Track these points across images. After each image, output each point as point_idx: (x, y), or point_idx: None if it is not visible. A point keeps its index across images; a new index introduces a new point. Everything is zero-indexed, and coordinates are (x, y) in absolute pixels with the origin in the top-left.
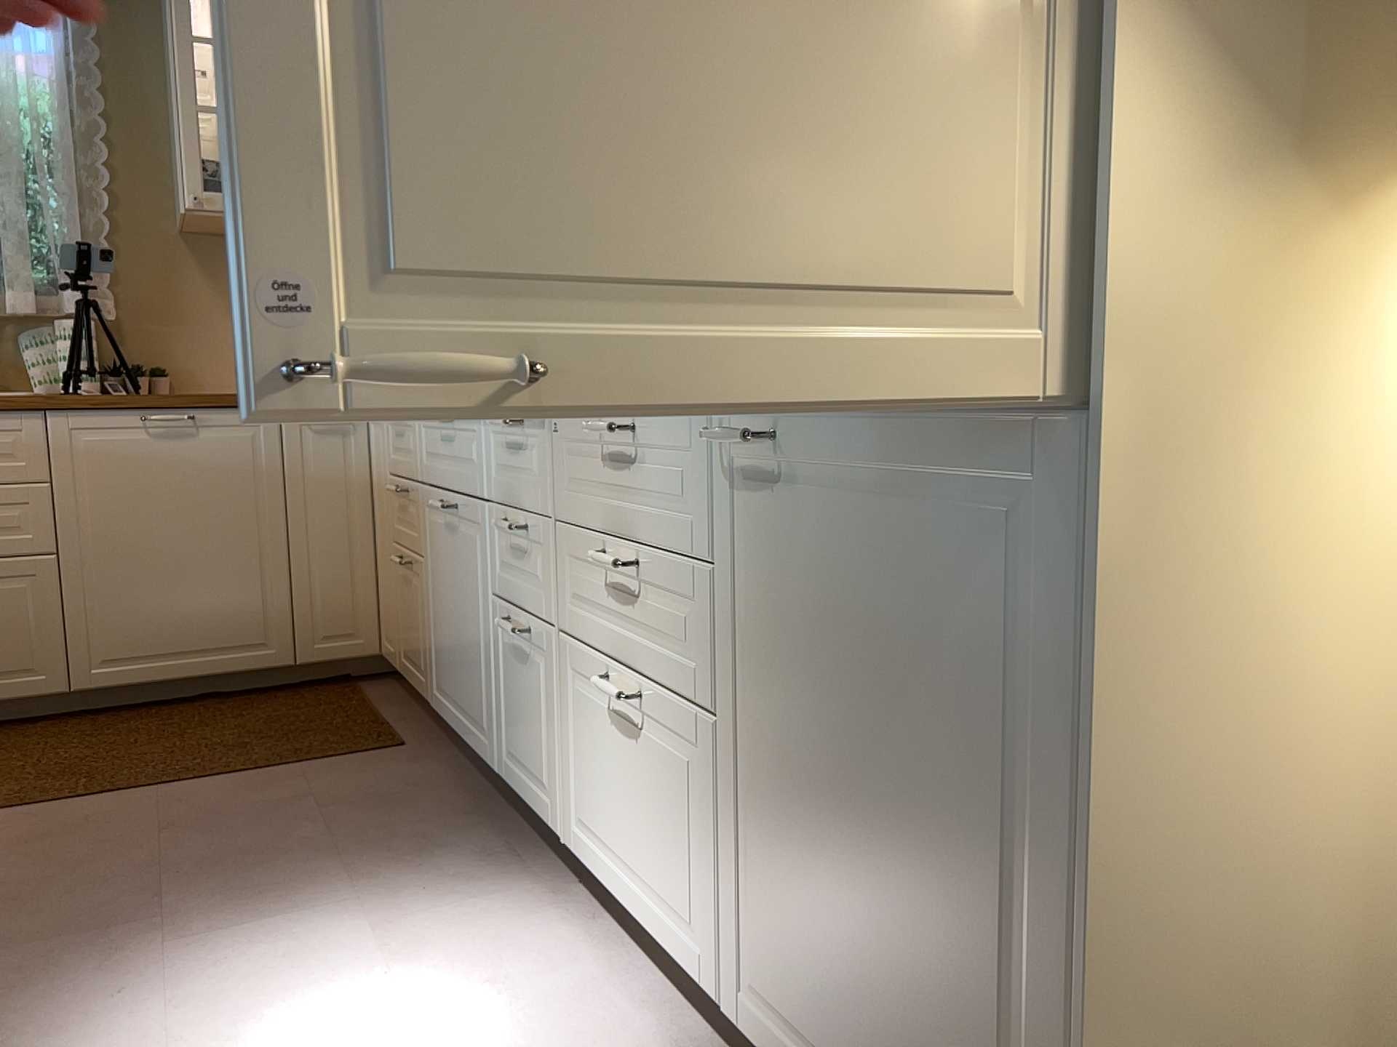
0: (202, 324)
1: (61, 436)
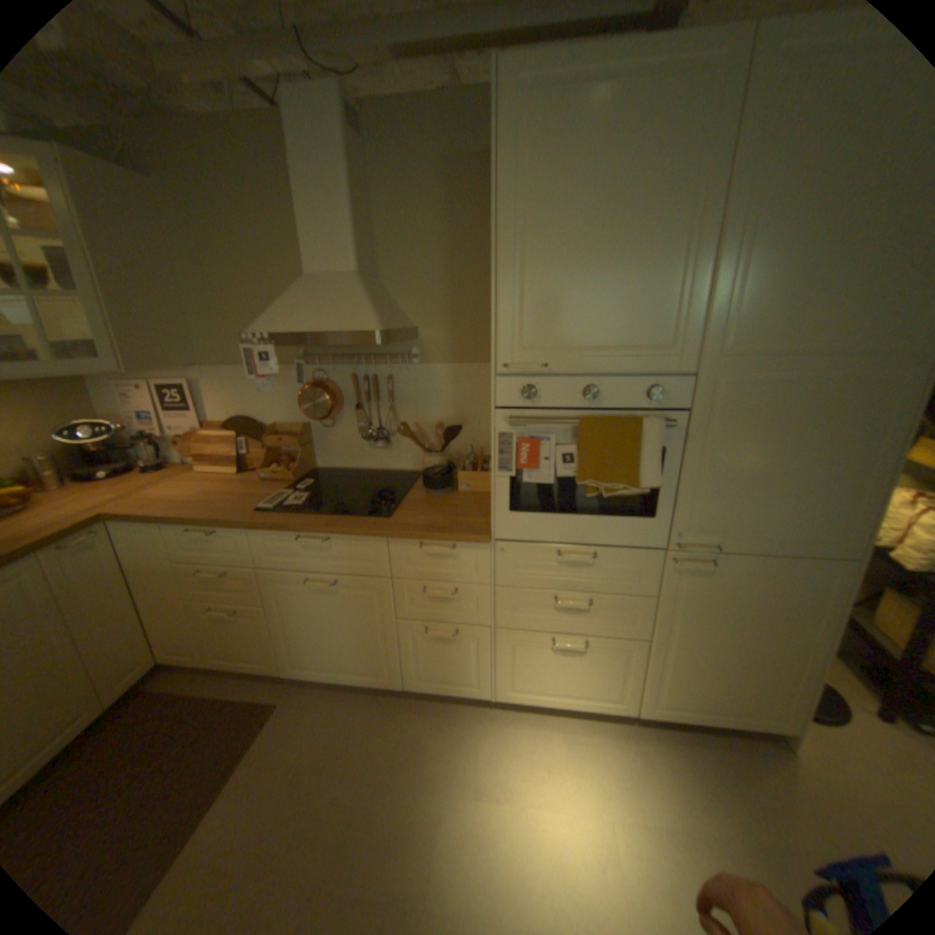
0: None
1: None
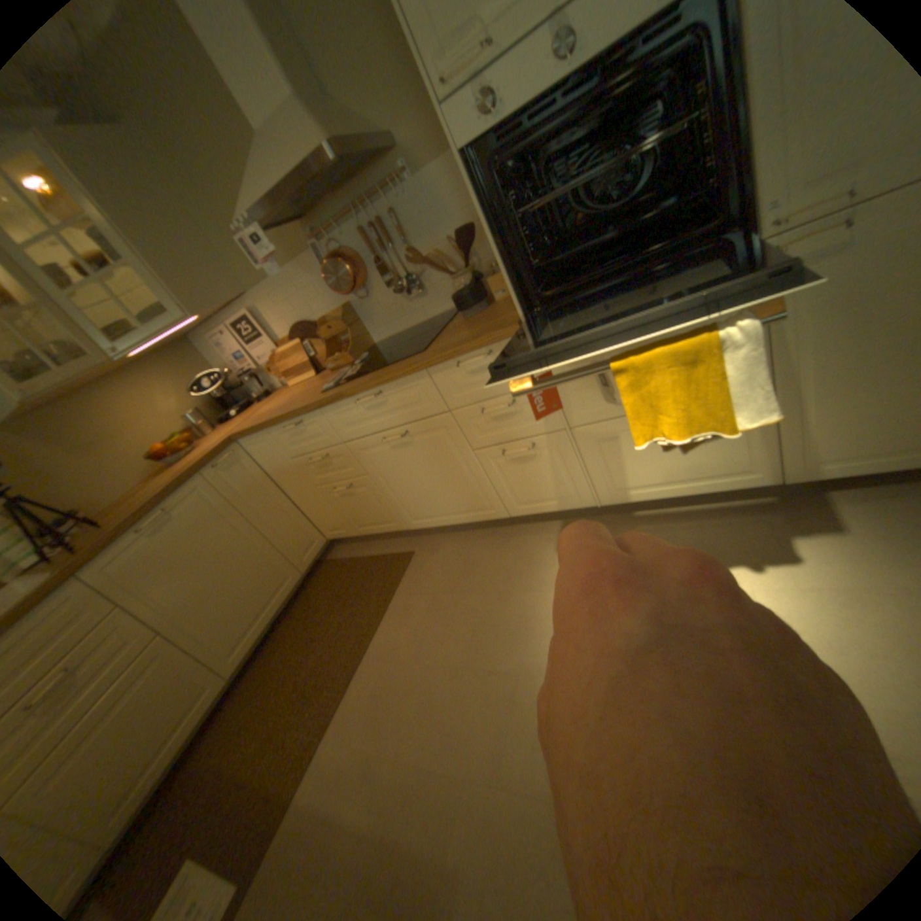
0: (69, 470)
1: (99, 577)
